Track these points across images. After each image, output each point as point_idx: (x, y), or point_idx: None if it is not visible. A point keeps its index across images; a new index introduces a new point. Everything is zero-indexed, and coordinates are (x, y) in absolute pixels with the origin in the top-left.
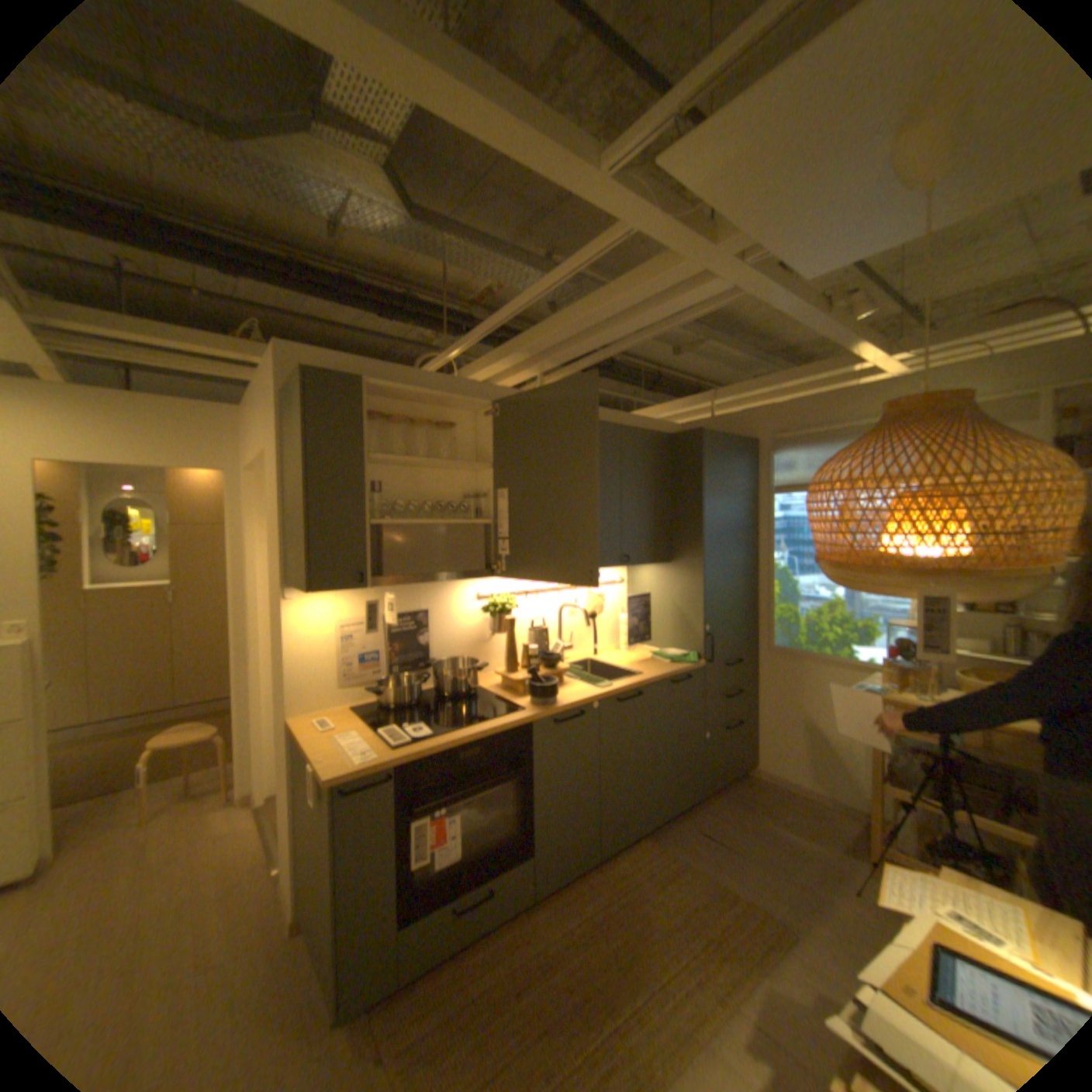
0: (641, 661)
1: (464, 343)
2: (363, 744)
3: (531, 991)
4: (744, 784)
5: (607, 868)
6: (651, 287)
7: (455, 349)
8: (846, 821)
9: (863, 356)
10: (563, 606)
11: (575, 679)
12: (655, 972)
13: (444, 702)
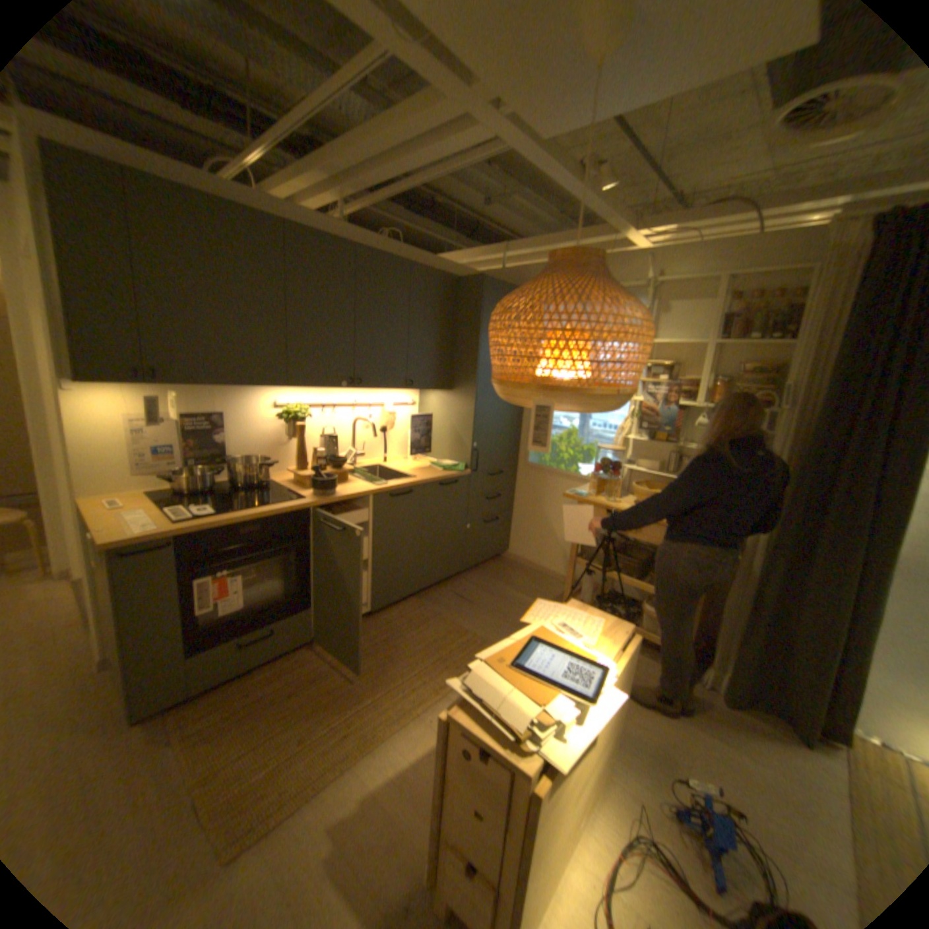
0: (420, 468)
1: (252, 152)
2: (147, 520)
3: (299, 695)
4: (496, 562)
5: (378, 617)
6: (420, 123)
7: (246, 158)
8: (557, 585)
9: (617, 229)
10: (356, 420)
11: (358, 479)
12: (394, 679)
13: (237, 492)
